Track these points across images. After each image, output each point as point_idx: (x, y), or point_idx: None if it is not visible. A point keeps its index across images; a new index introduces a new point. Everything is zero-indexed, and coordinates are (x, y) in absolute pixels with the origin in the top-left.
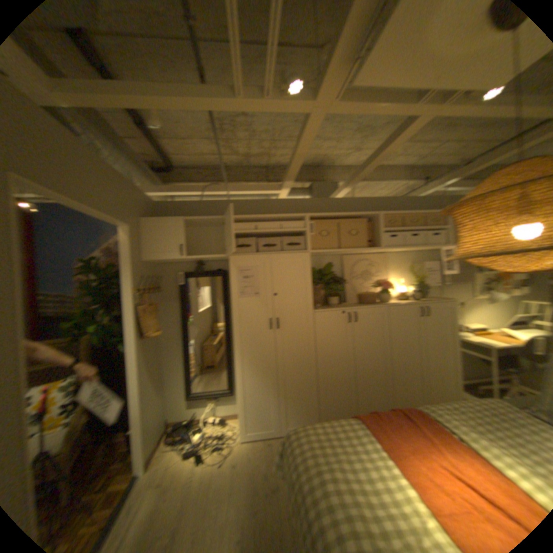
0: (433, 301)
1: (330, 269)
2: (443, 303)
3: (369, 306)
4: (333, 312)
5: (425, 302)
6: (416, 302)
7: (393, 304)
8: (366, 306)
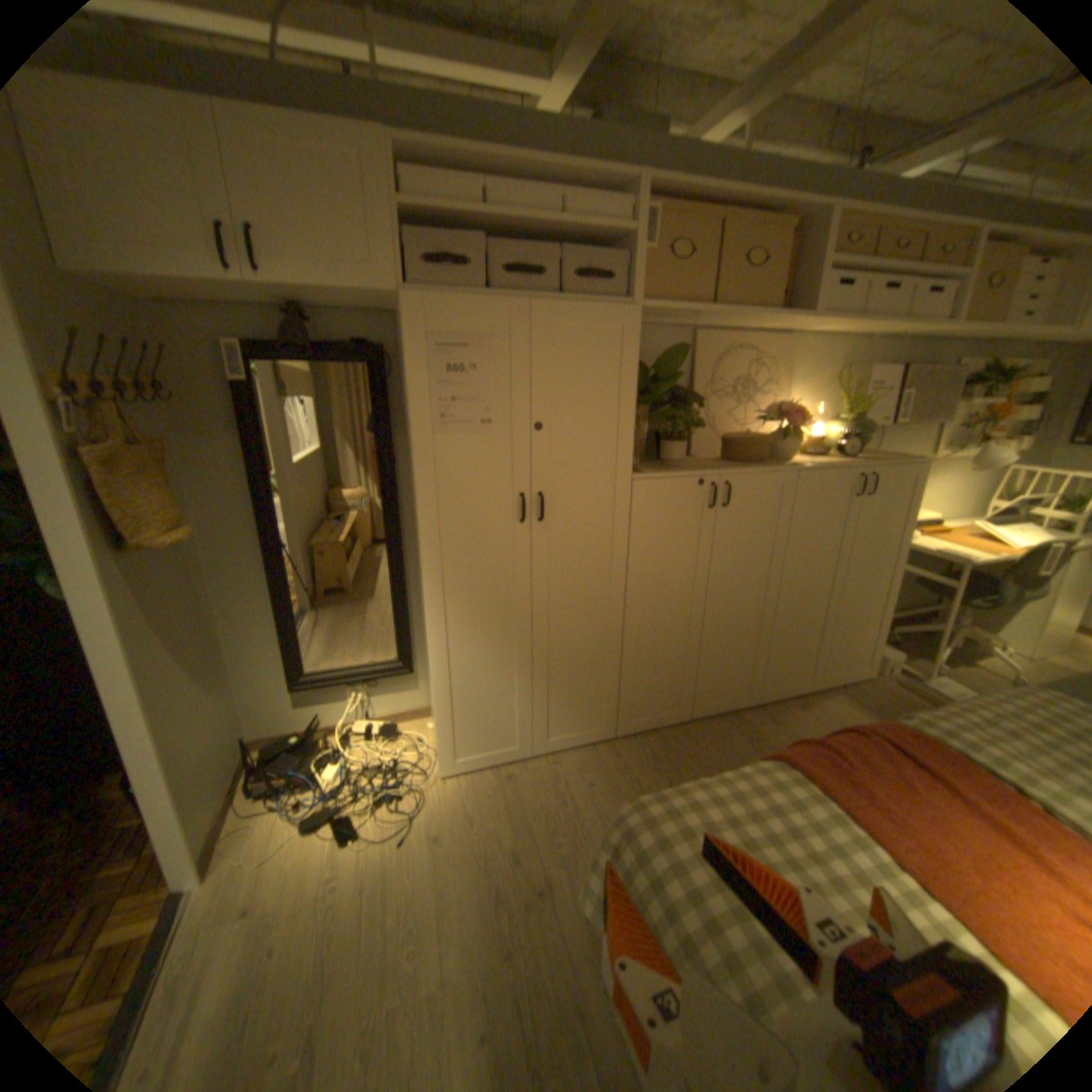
0: (887, 462)
1: (672, 366)
2: (905, 467)
3: (759, 469)
4: (677, 481)
5: (872, 463)
6: (851, 462)
7: (808, 467)
8: (750, 468)
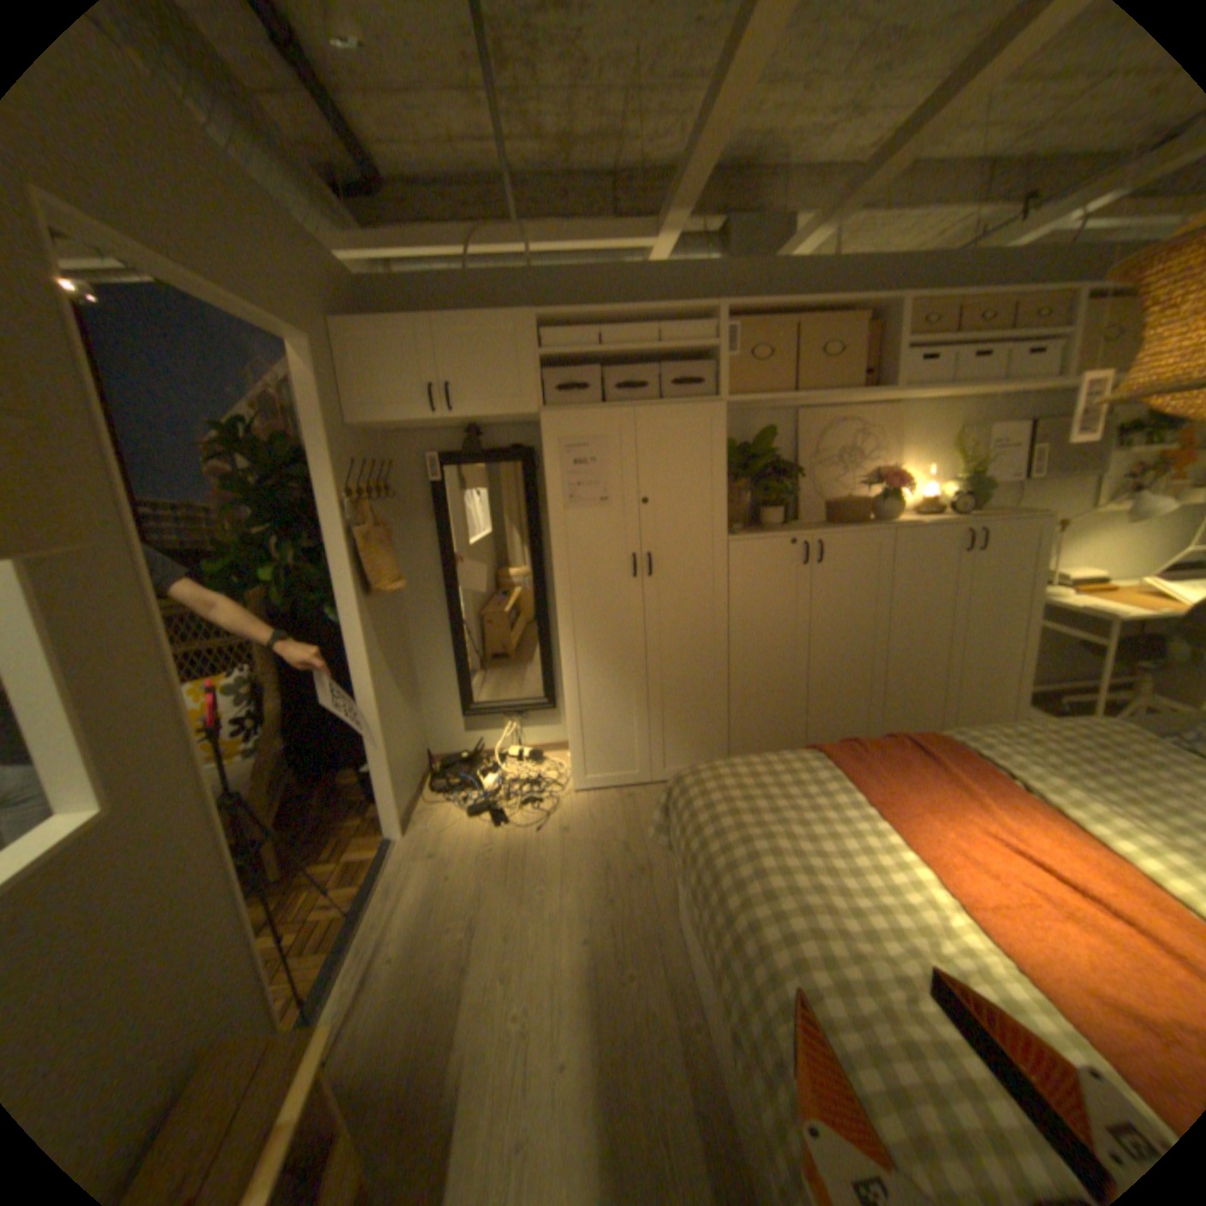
0: (1000, 517)
1: (768, 444)
2: (1022, 521)
3: (852, 528)
4: (769, 541)
5: (980, 519)
6: (959, 519)
7: (906, 525)
8: (844, 528)
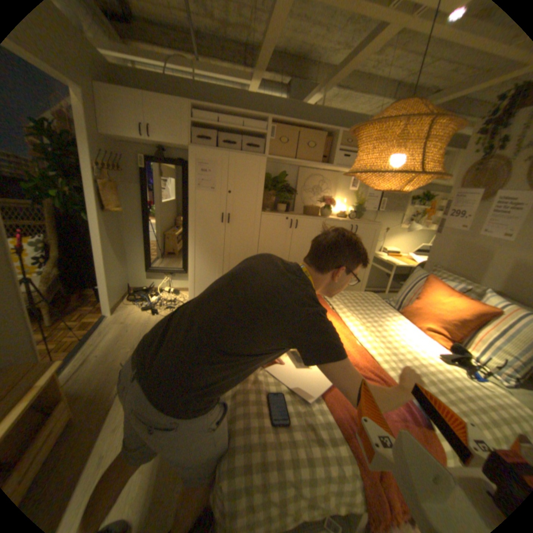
0: (363, 222)
1: (284, 178)
2: (370, 225)
3: (310, 217)
4: (278, 217)
5: (356, 221)
6: (349, 220)
7: (329, 219)
8: (307, 216)
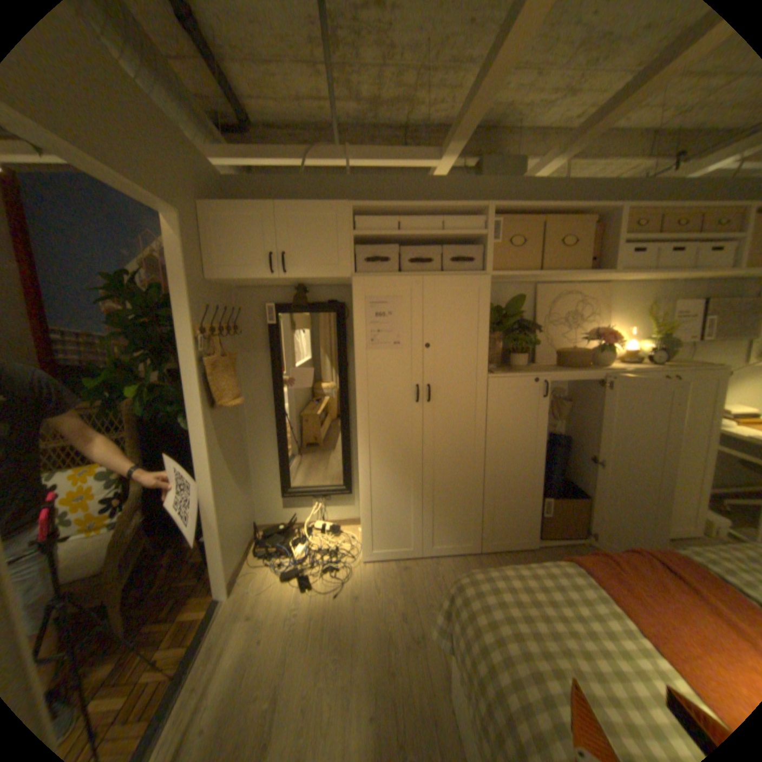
0: (688, 368)
1: (517, 307)
2: (705, 371)
3: (580, 371)
4: (519, 378)
5: (674, 369)
6: (658, 367)
7: (620, 370)
8: (574, 371)
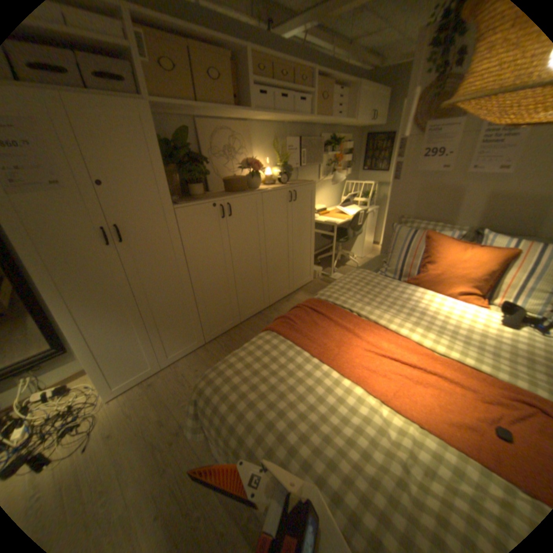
0: (299, 184)
1: (184, 138)
2: (306, 185)
3: (243, 193)
4: (201, 205)
5: (293, 185)
6: (284, 185)
7: (266, 190)
8: (239, 193)
